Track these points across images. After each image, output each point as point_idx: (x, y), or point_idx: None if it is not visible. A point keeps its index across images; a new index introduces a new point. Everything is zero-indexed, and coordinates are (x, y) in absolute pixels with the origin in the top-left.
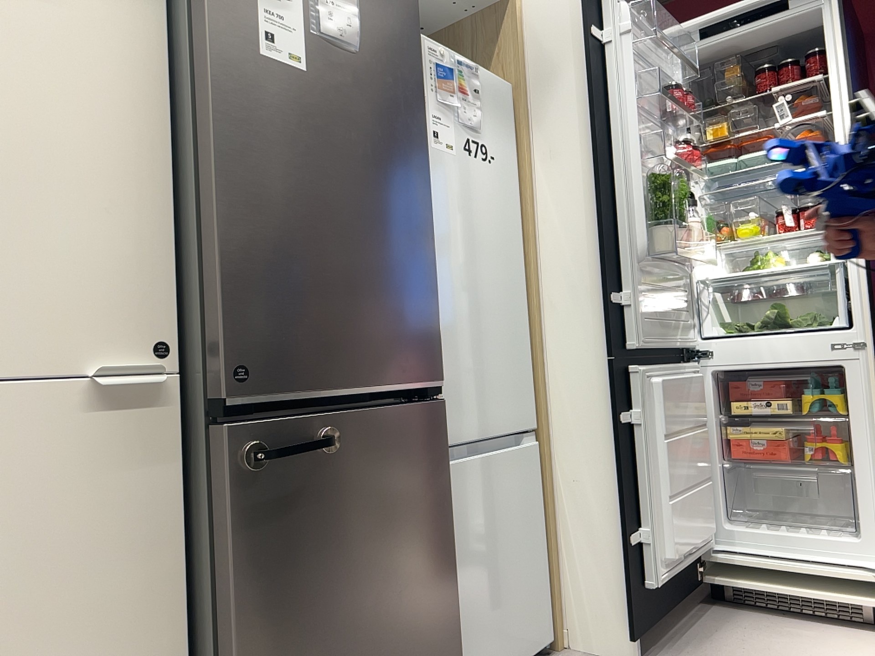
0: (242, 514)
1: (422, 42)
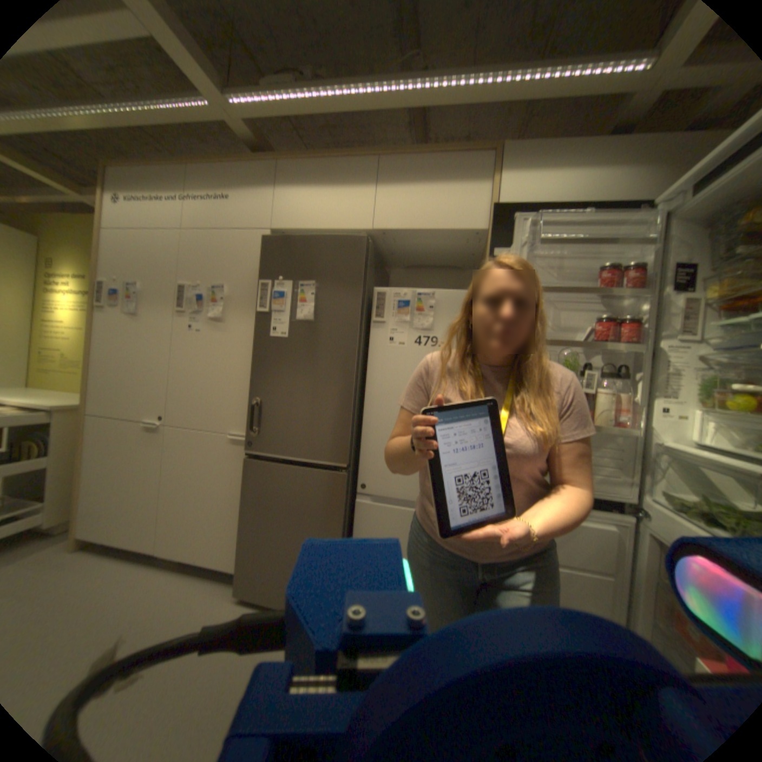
0: (246, 486)
1: (387, 293)
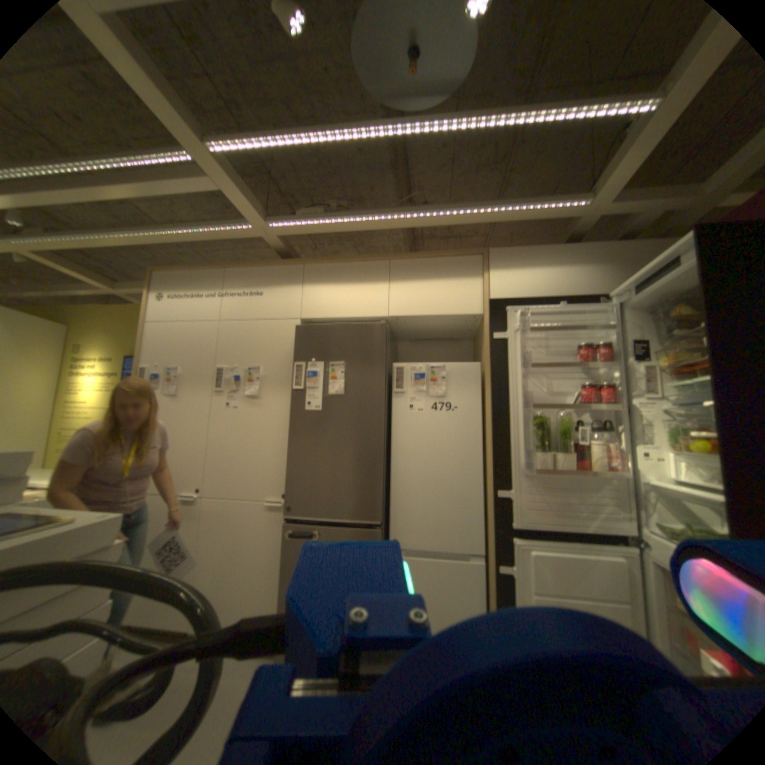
0: (286, 551)
1: (405, 367)
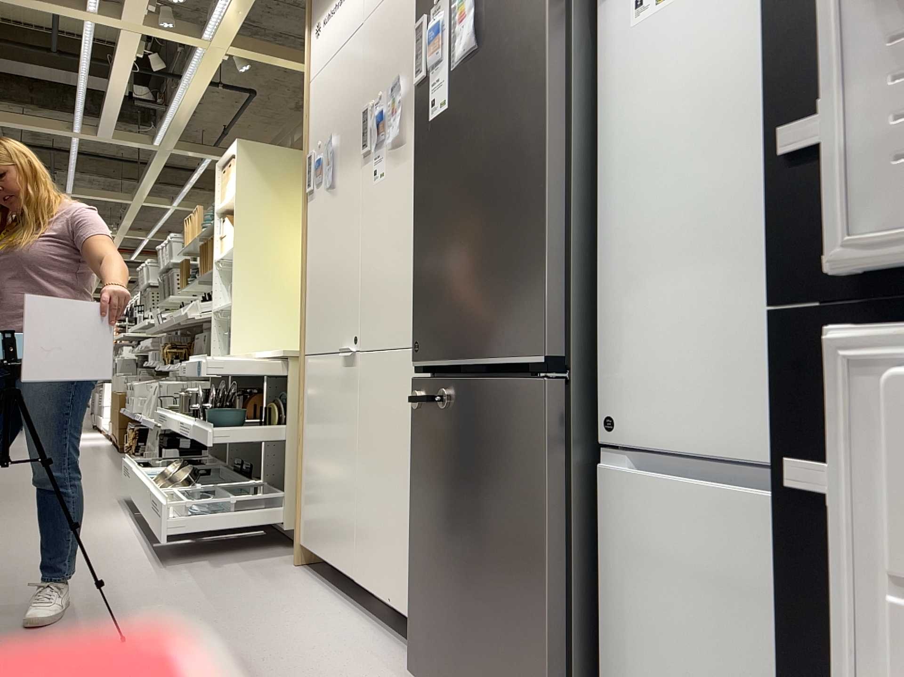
0: (415, 437)
1: None
